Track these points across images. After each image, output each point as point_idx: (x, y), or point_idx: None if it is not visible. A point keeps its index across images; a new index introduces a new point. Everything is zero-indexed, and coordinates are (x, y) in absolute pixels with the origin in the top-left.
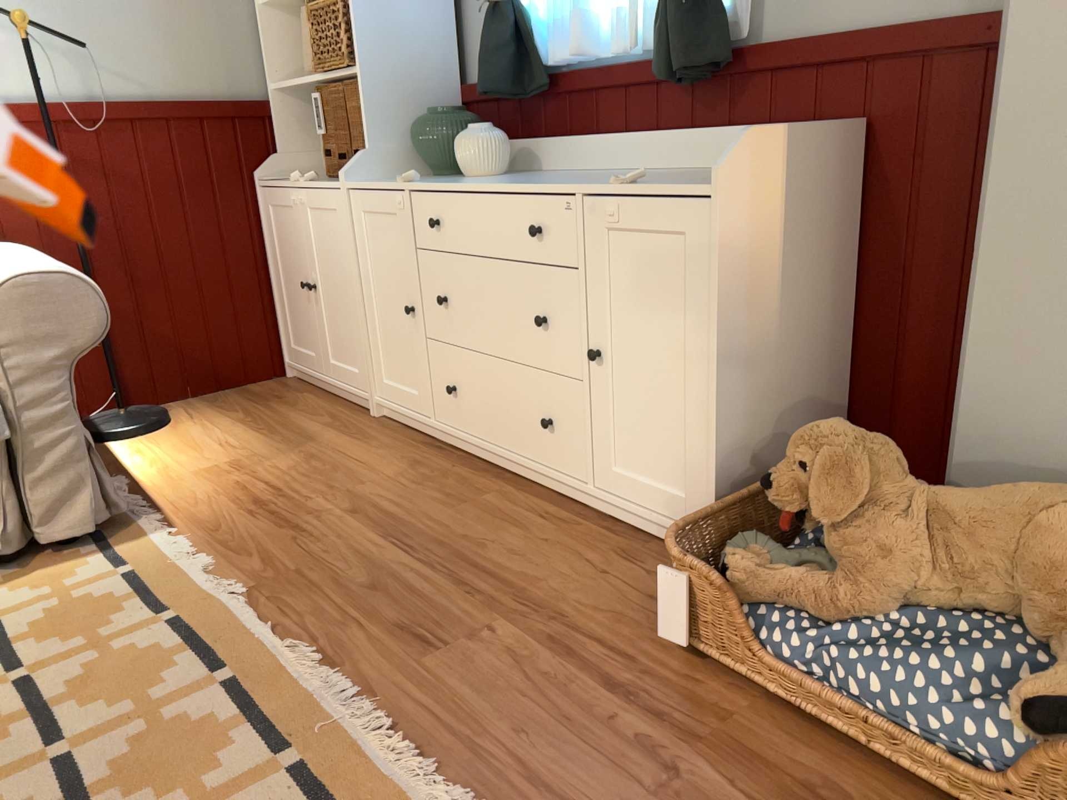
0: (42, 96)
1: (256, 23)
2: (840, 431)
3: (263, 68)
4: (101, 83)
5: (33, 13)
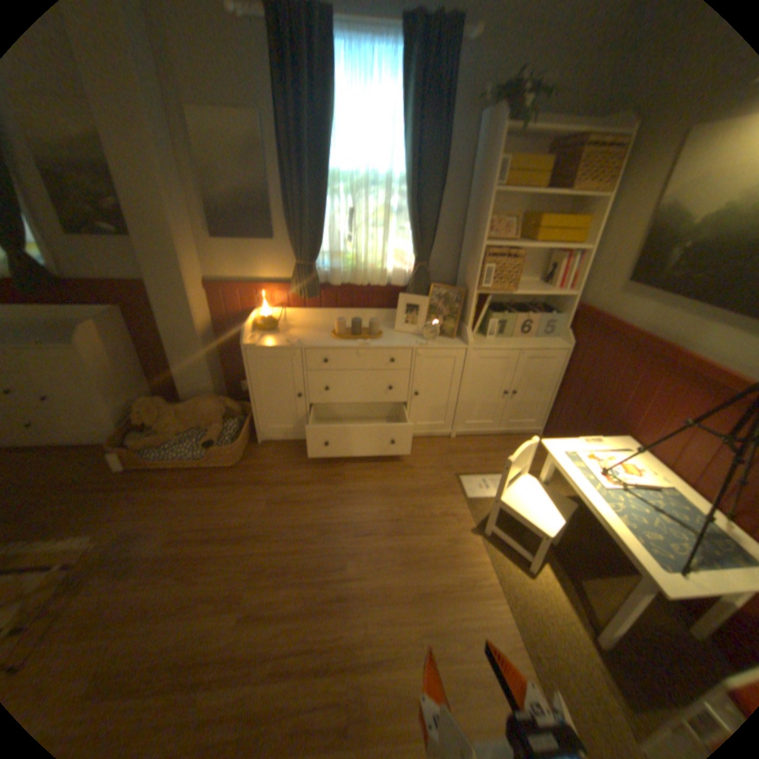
0: None
1: None
2: (144, 403)
3: None
4: None
5: None
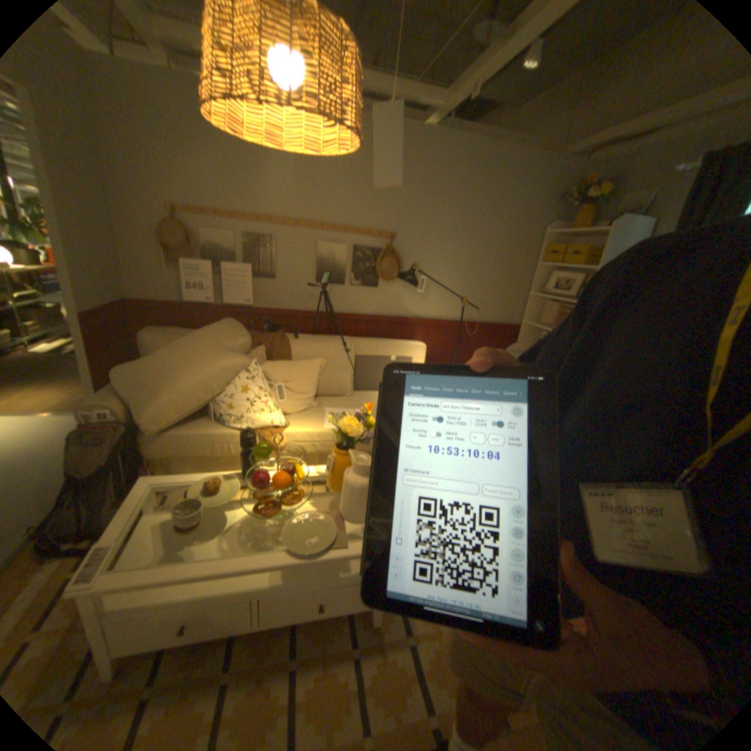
0: (461, 321)
1: (526, 297)
2: None
3: (522, 312)
4: (472, 313)
5: (462, 291)
